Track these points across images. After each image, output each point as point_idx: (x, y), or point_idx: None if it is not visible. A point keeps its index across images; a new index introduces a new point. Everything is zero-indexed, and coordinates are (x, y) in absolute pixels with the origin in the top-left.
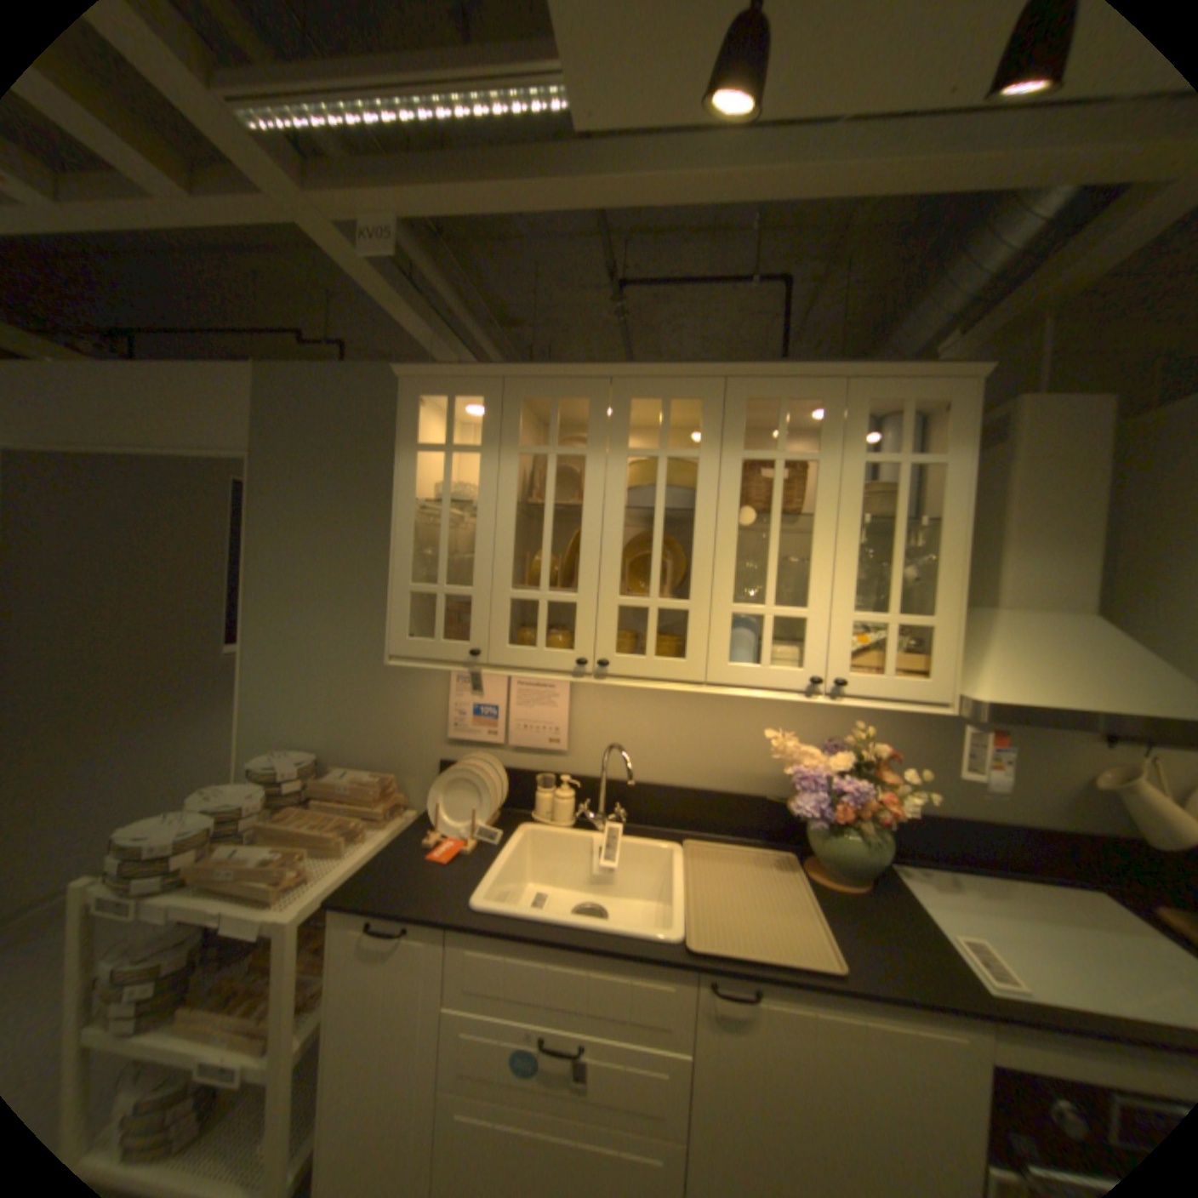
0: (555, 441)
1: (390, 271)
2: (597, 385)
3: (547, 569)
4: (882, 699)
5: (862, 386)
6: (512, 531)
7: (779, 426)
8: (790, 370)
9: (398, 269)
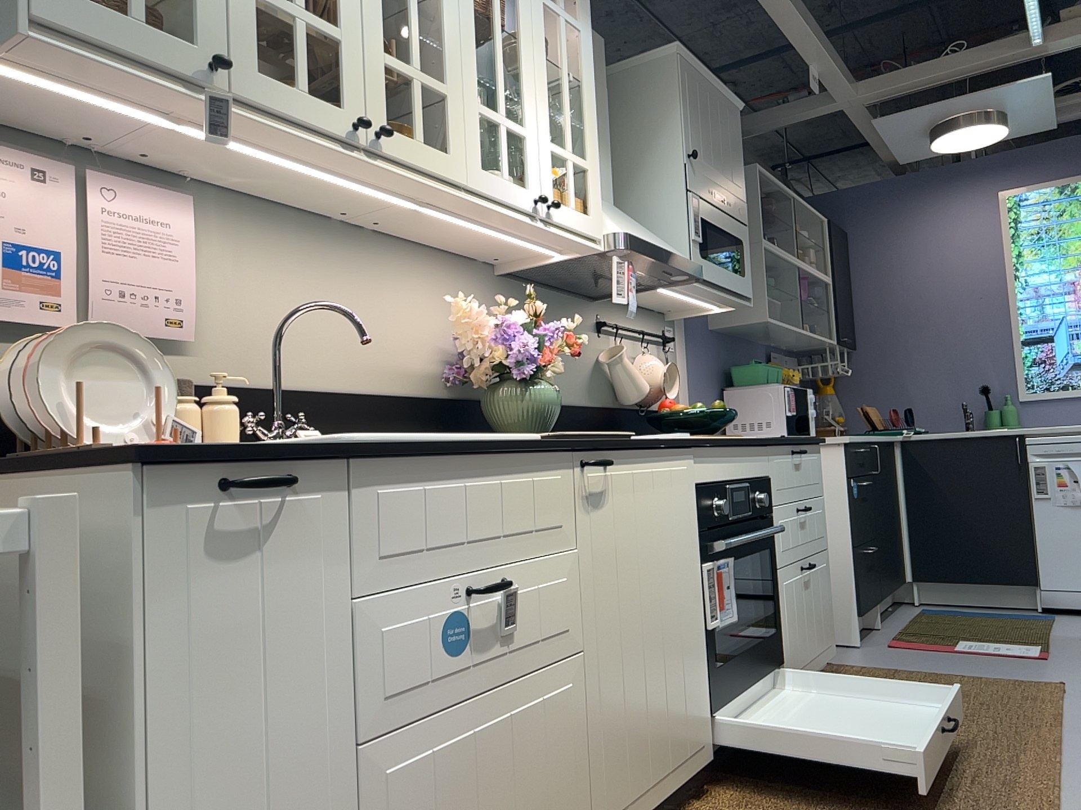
0: None
1: None
2: None
3: None
4: (568, 230)
5: None
6: None
7: None
8: None
9: None
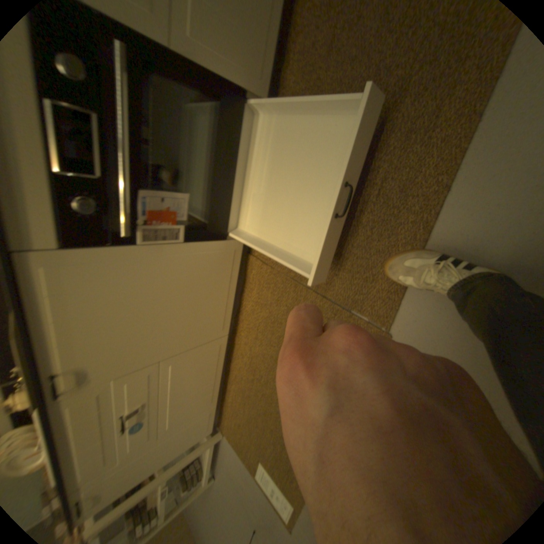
0: None
1: None
2: None
3: None
4: None
5: None
6: None
7: None
8: None
9: None
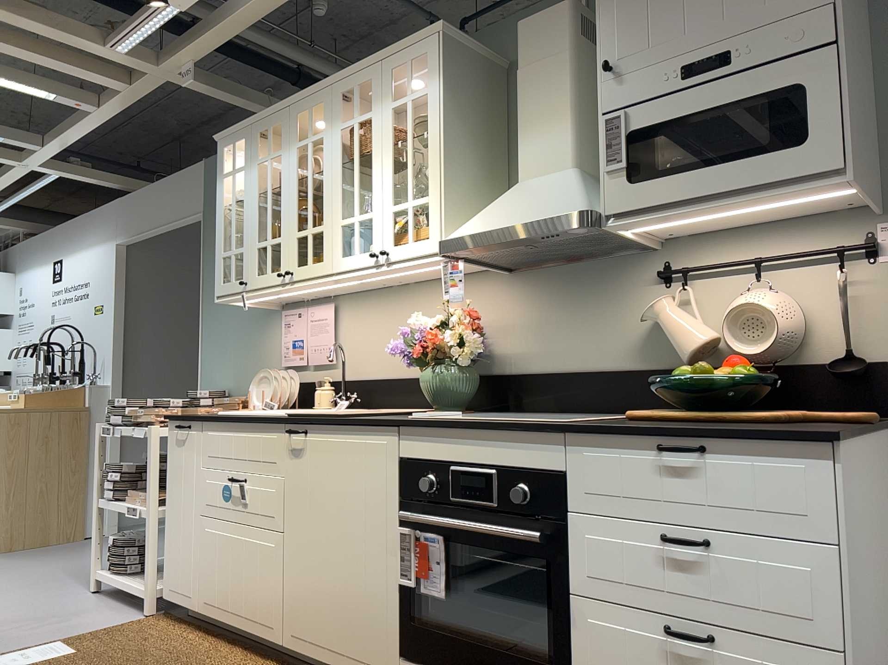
0: (270, 152)
1: (228, 87)
2: (284, 114)
3: (269, 226)
4: (410, 258)
5: (387, 64)
6: (256, 209)
7: (354, 104)
8: (355, 69)
9: (238, 84)
